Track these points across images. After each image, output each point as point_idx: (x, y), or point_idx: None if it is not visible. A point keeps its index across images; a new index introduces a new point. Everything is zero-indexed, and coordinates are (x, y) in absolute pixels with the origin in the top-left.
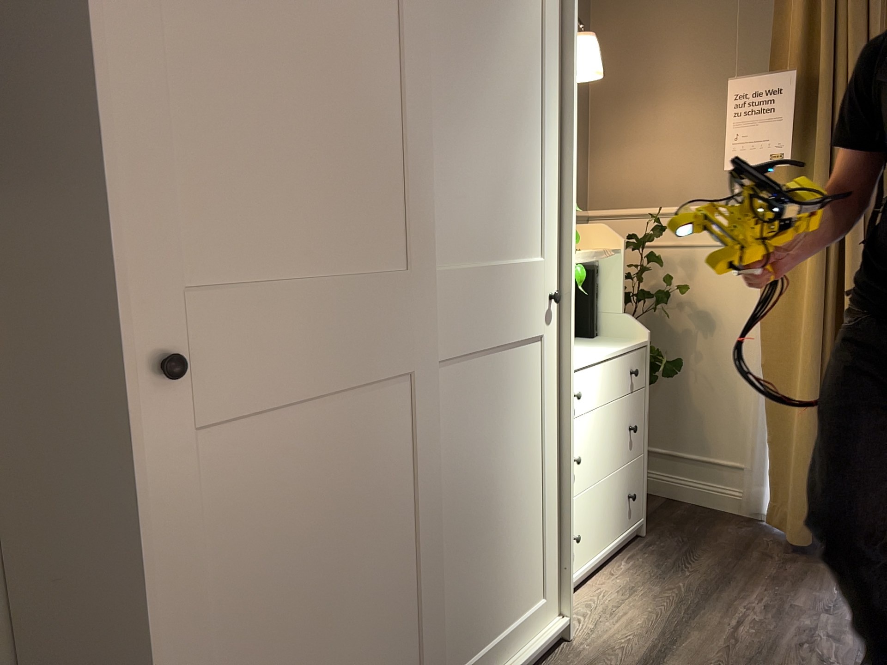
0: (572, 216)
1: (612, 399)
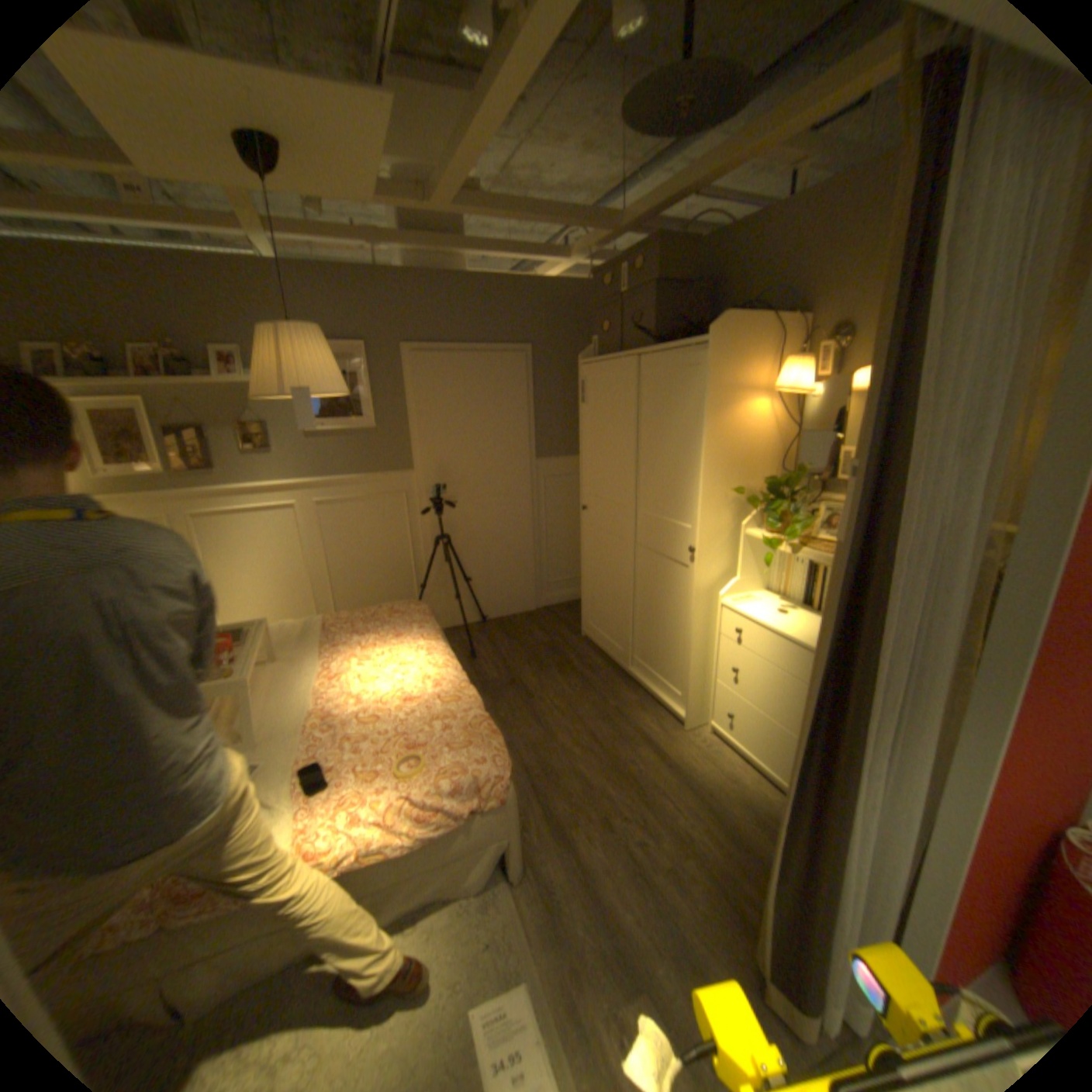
0: (701, 510)
1: (785, 669)
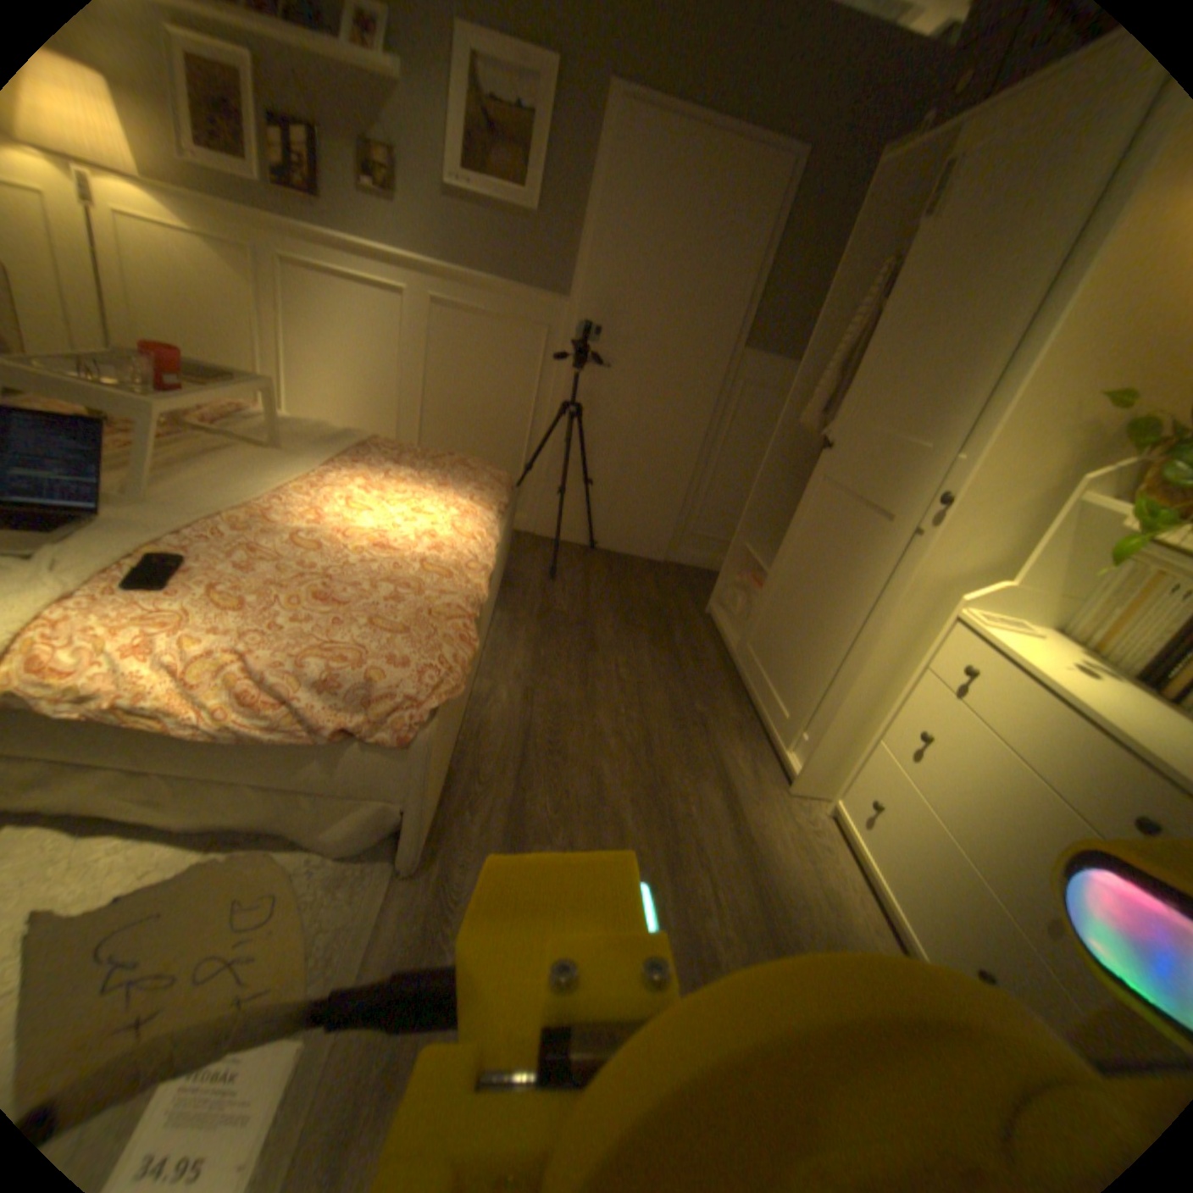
0: (1012, 416)
1: (1047, 776)
